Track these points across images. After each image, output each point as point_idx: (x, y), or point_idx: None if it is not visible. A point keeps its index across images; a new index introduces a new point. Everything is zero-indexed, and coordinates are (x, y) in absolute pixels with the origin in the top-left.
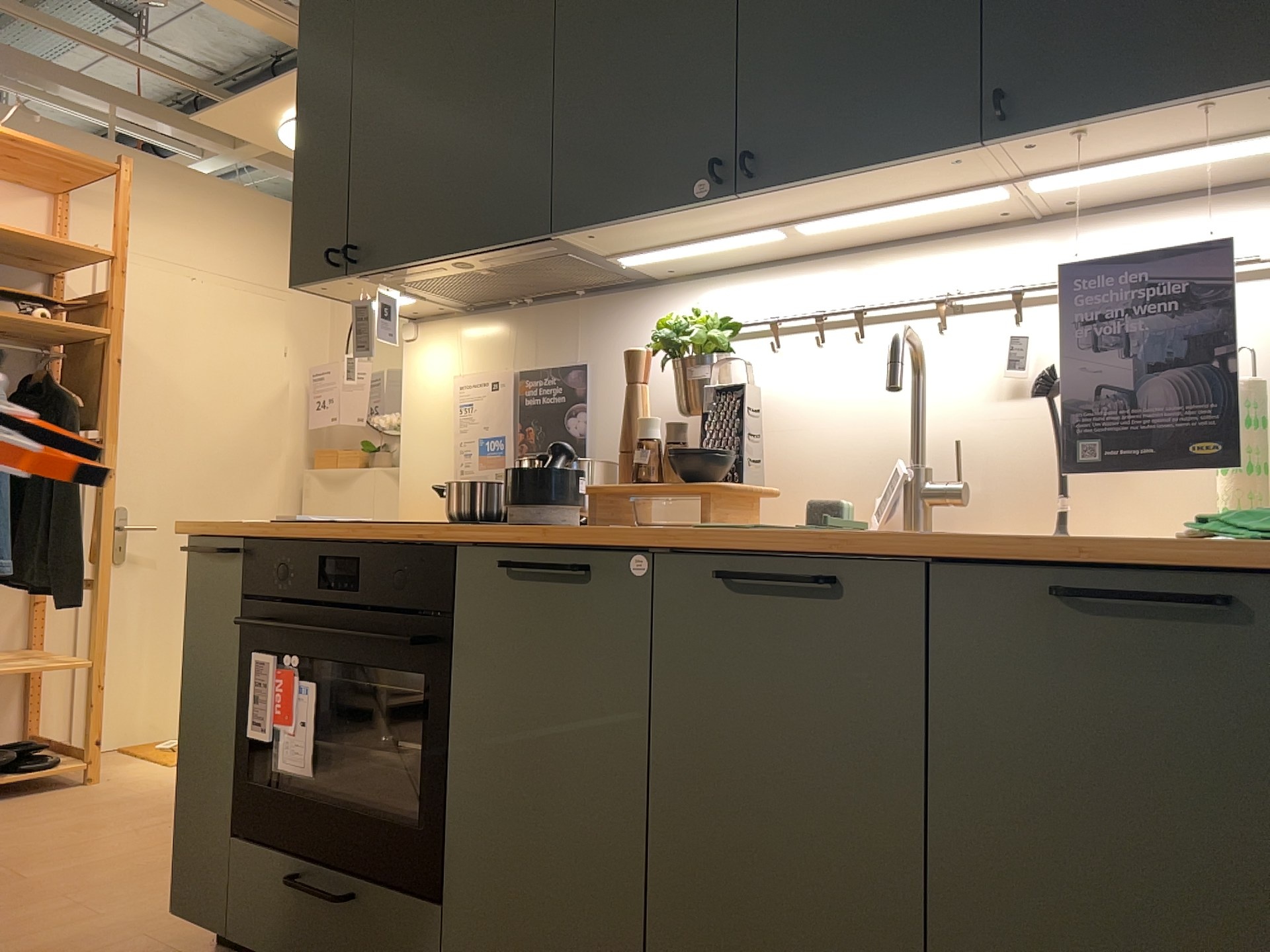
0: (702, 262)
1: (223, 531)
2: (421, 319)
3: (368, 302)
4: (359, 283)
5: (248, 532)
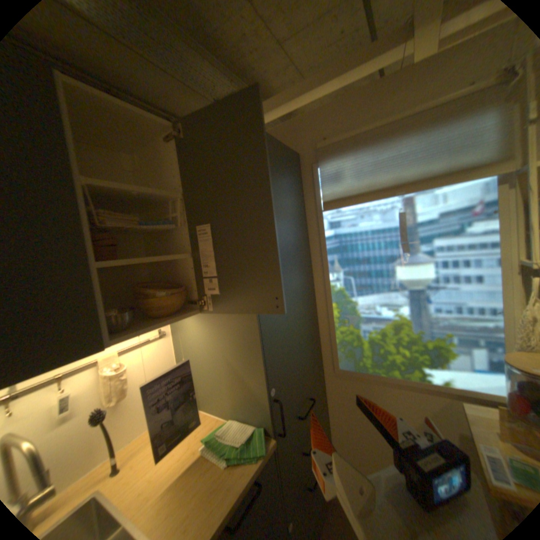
0: None
1: None
2: None
3: None
4: None
5: None
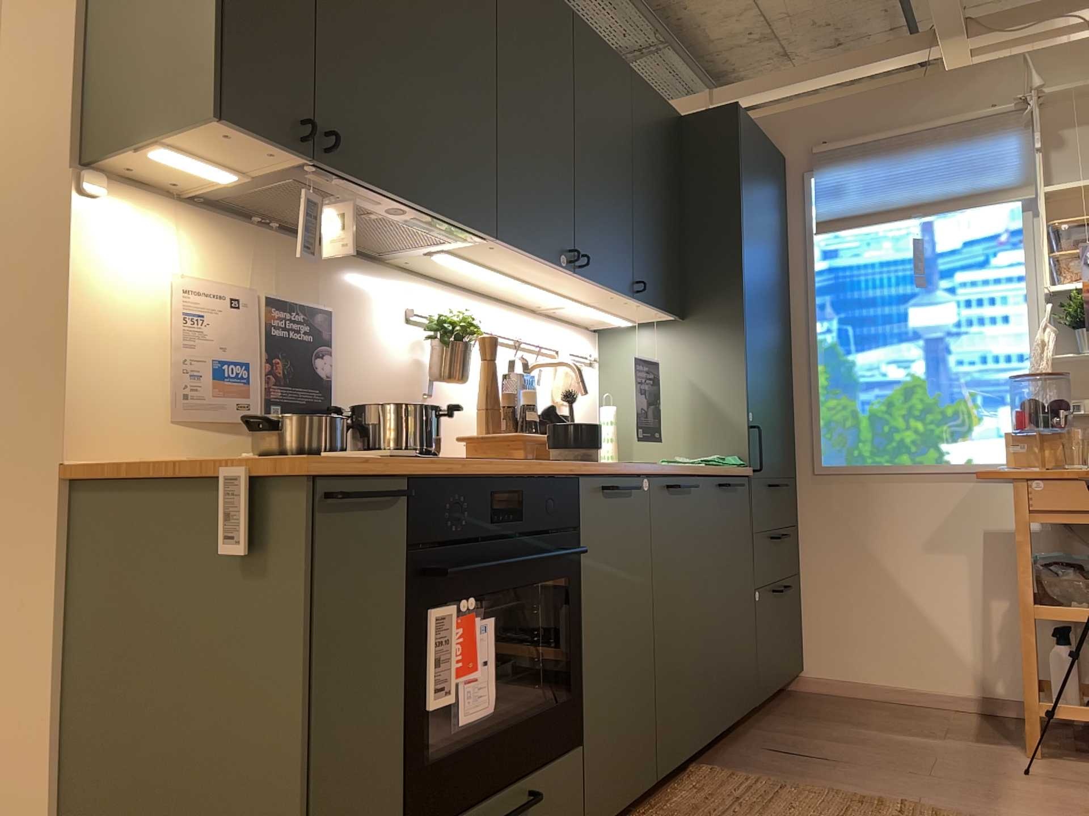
0: (427, 265)
1: (387, 469)
2: (105, 172)
3: (318, 199)
4: (276, 159)
5: (401, 469)
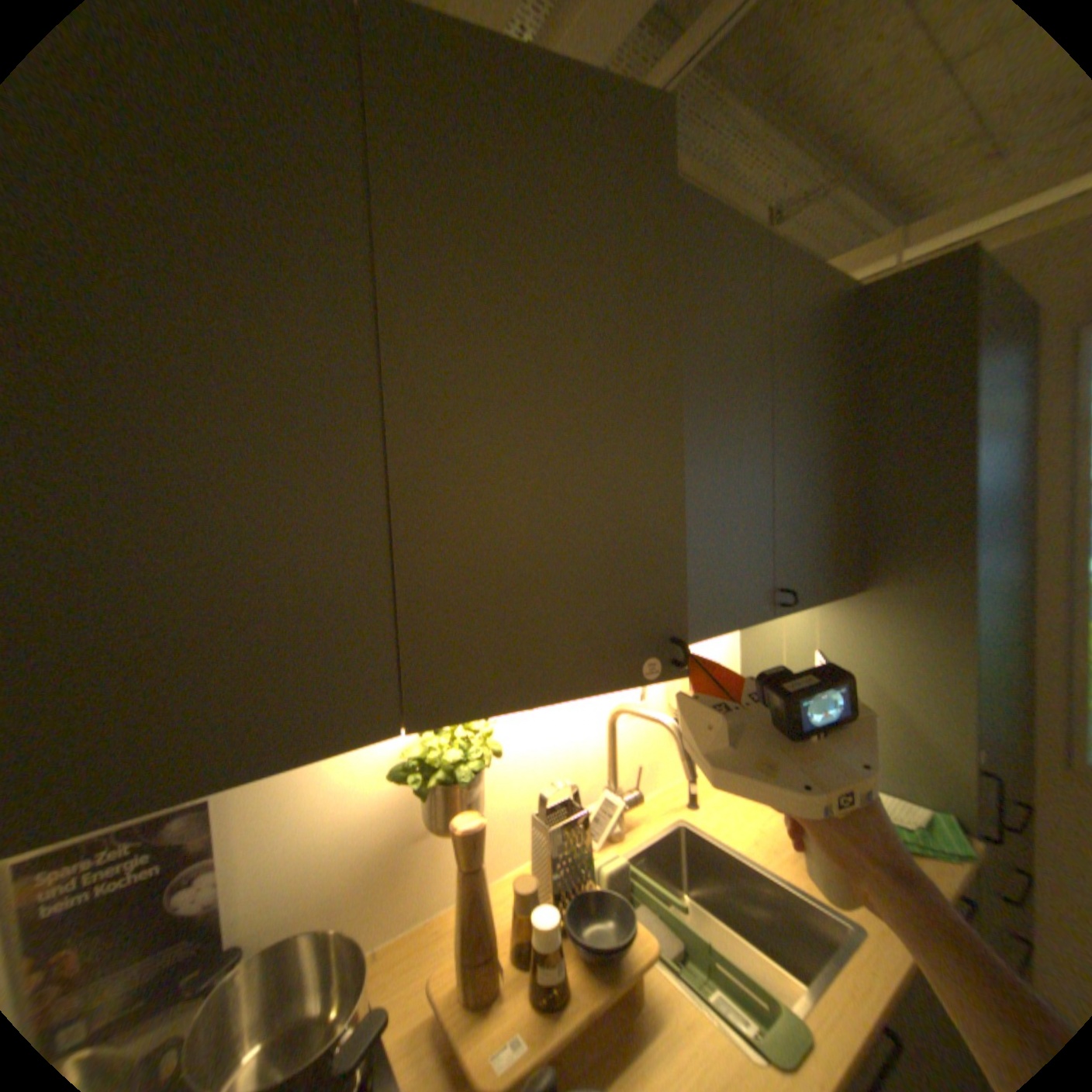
0: None
1: None
2: None
3: None
4: None
5: None
